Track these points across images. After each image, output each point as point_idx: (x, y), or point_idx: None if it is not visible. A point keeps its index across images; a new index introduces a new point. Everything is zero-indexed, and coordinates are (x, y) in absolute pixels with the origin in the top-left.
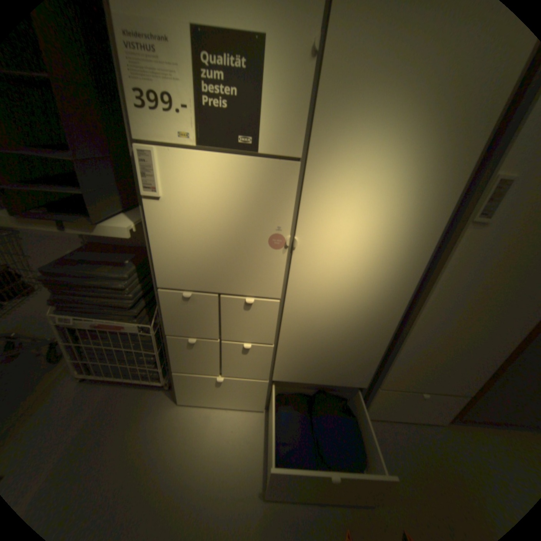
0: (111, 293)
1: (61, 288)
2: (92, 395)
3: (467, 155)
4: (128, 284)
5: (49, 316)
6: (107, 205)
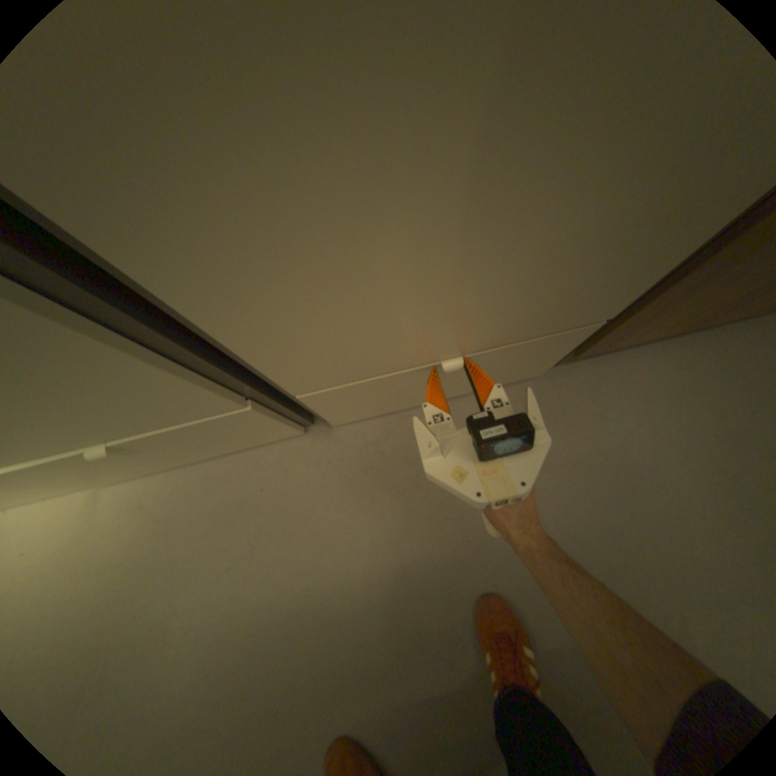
0: None
1: None
2: None
3: None
4: None
5: None
6: None
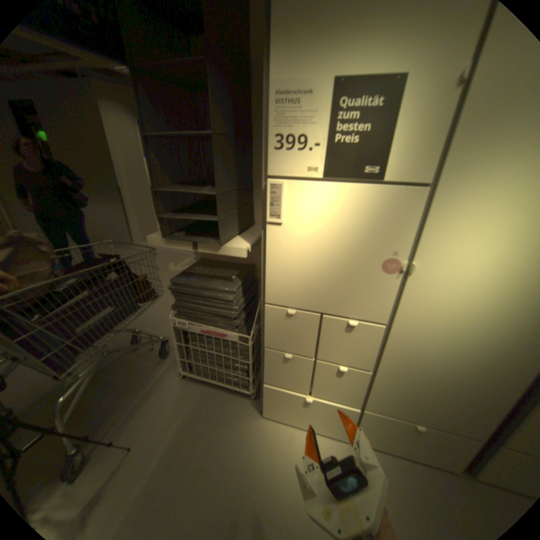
0: (222, 304)
1: (184, 296)
2: (192, 392)
3: None
4: (236, 297)
5: (171, 318)
6: (231, 228)
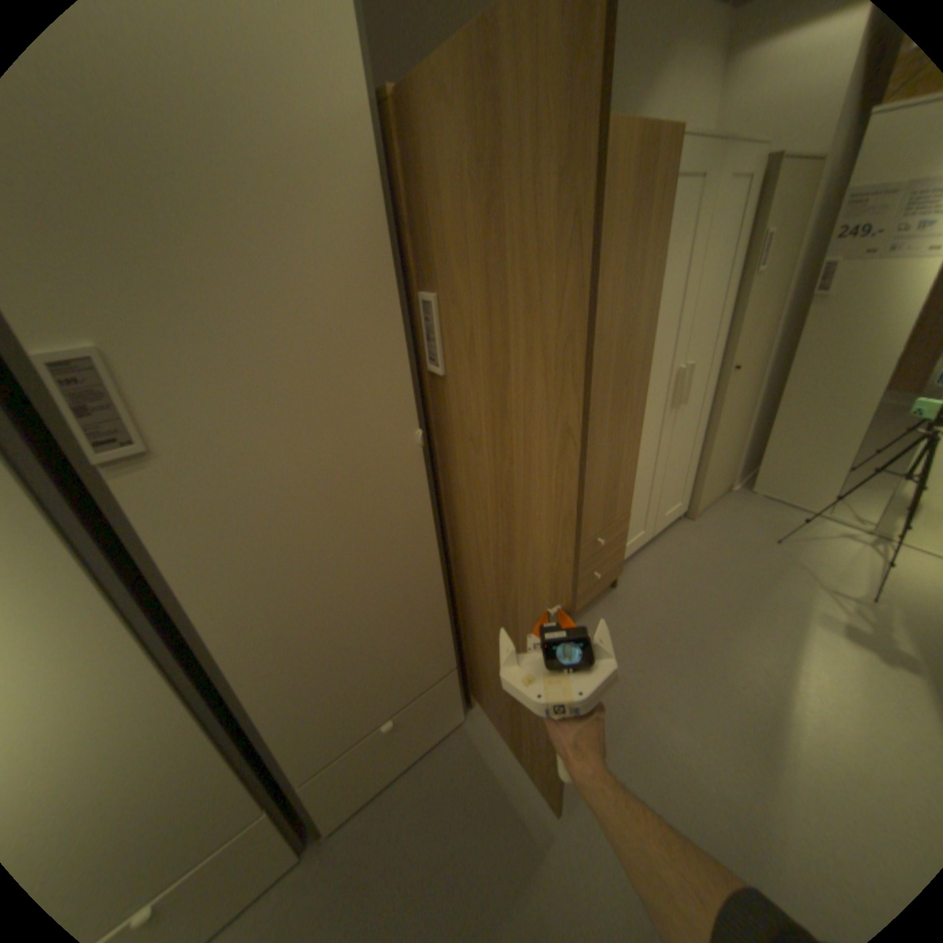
0: None
1: None
2: None
3: None
4: None
5: None
6: None
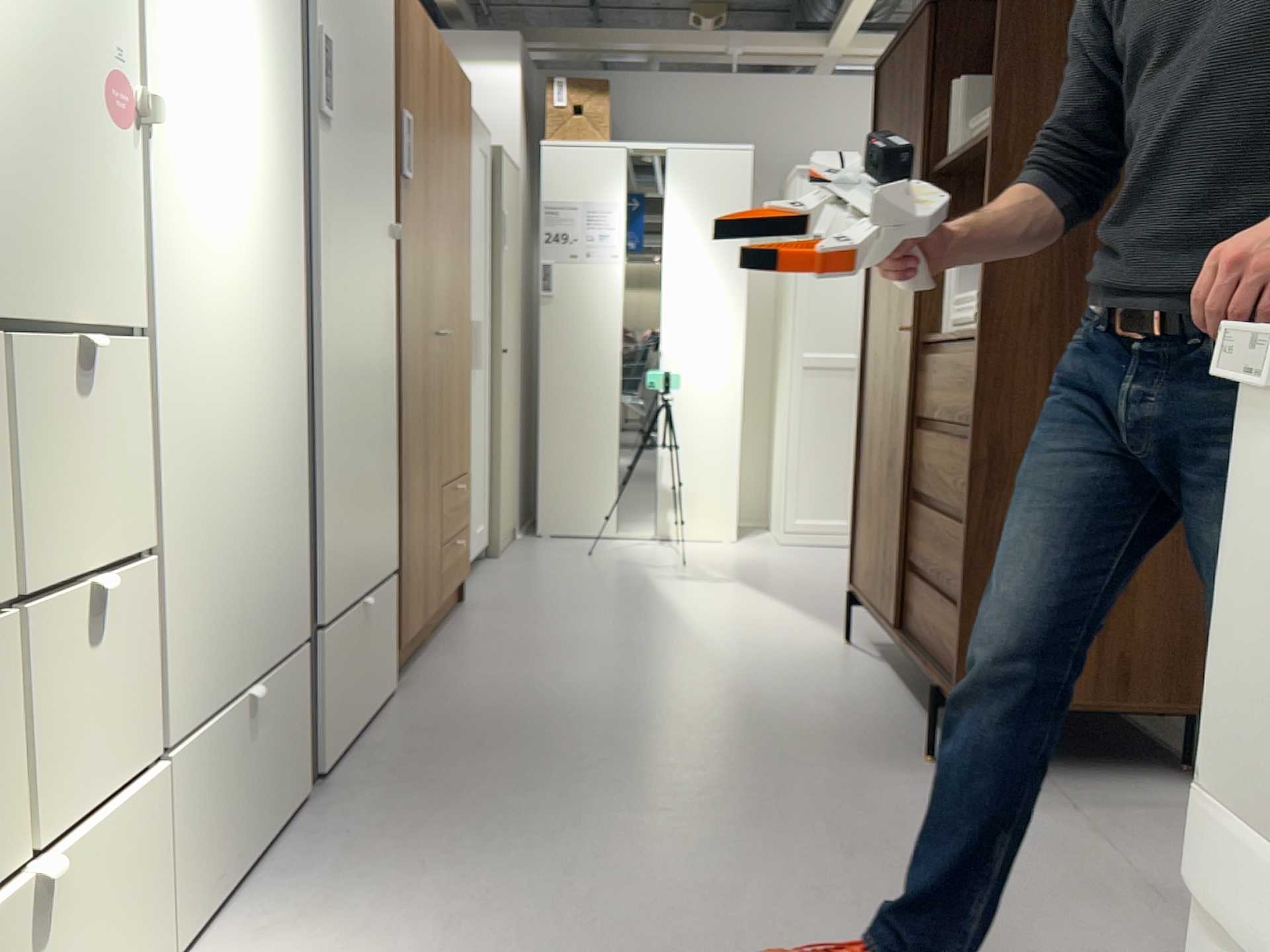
0: None
1: None
2: None
3: None
4: None
5: None
6: None
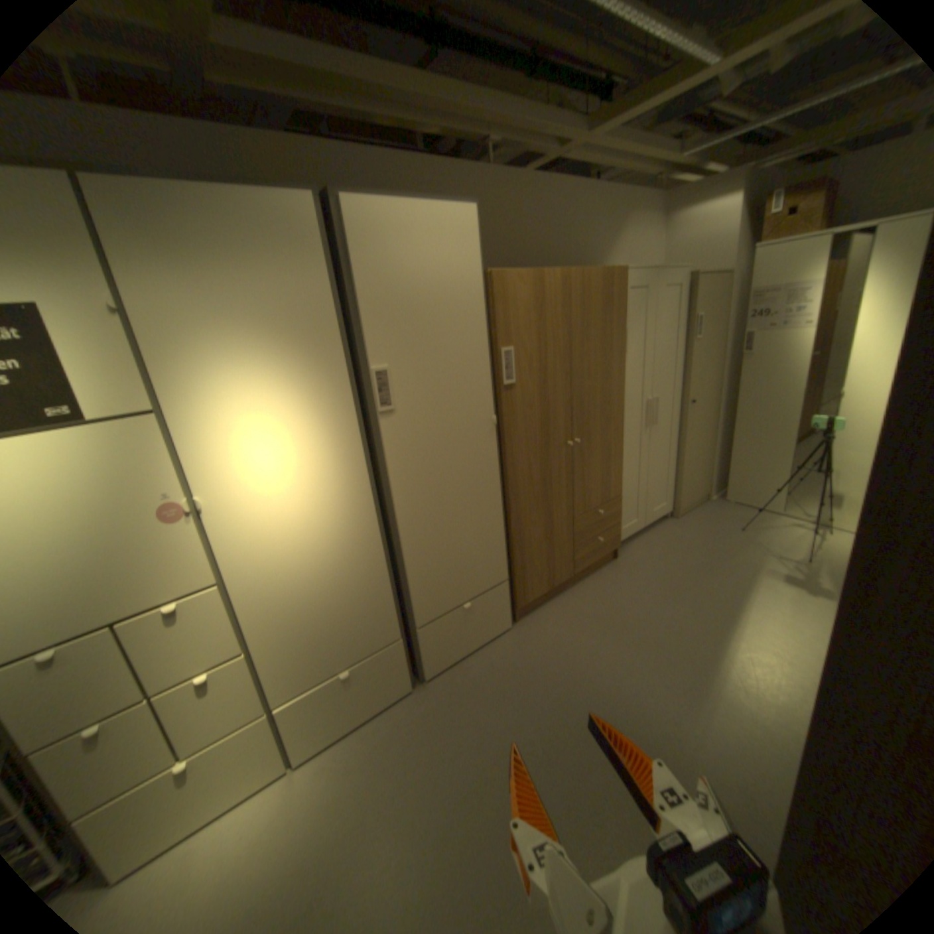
0: None
1: None
2: None
3: (333, 362)
4: None
5: None
6: None
